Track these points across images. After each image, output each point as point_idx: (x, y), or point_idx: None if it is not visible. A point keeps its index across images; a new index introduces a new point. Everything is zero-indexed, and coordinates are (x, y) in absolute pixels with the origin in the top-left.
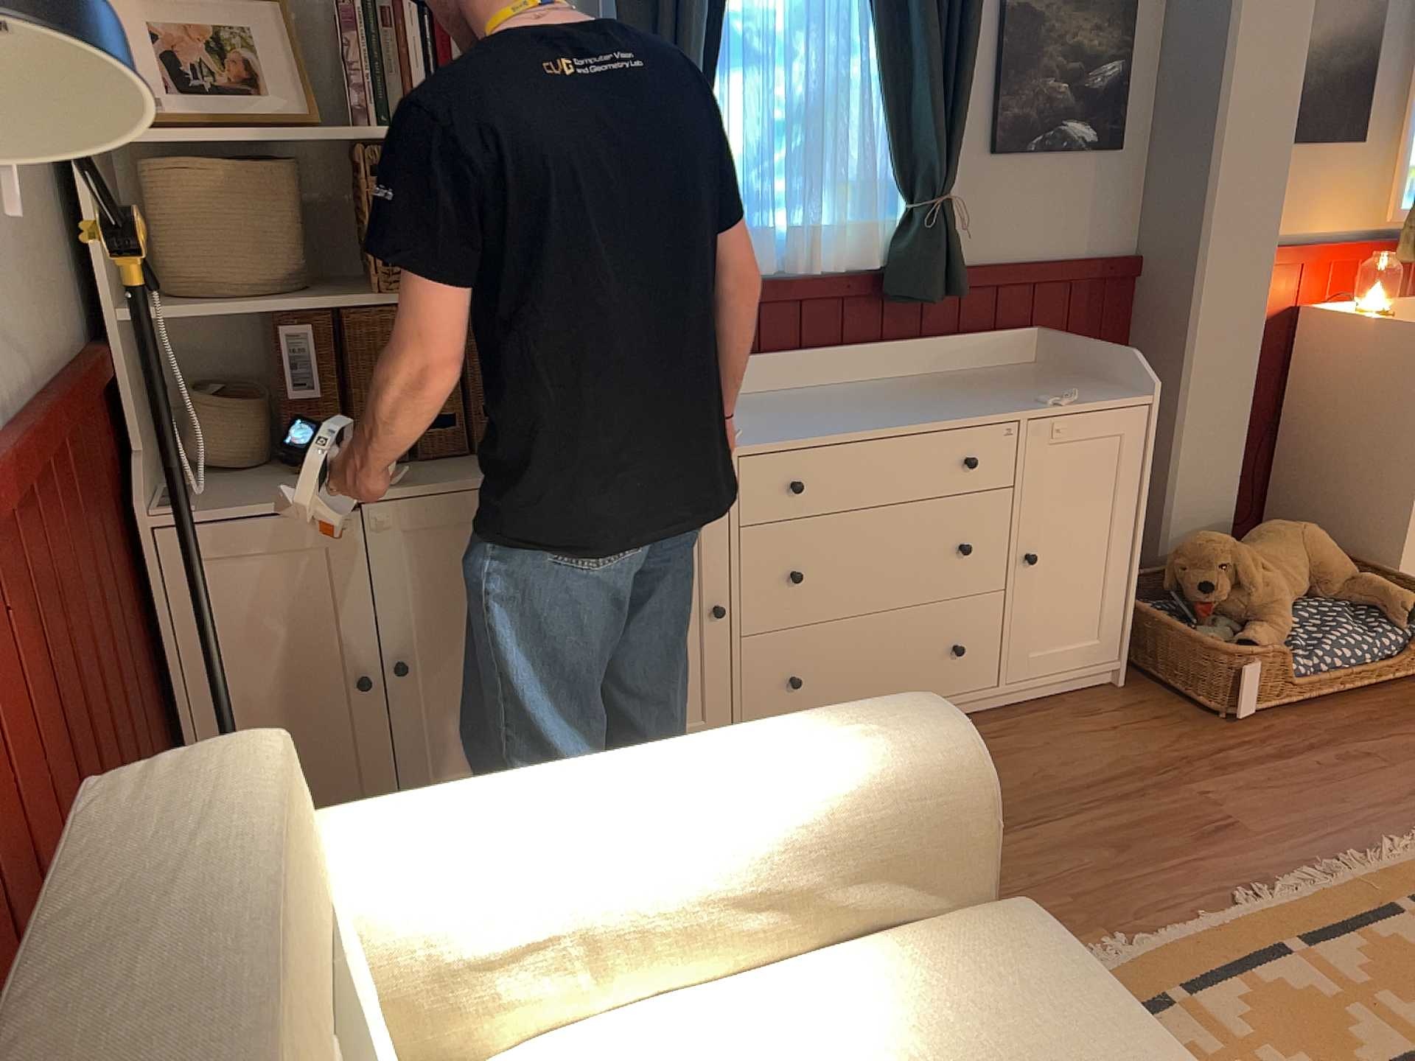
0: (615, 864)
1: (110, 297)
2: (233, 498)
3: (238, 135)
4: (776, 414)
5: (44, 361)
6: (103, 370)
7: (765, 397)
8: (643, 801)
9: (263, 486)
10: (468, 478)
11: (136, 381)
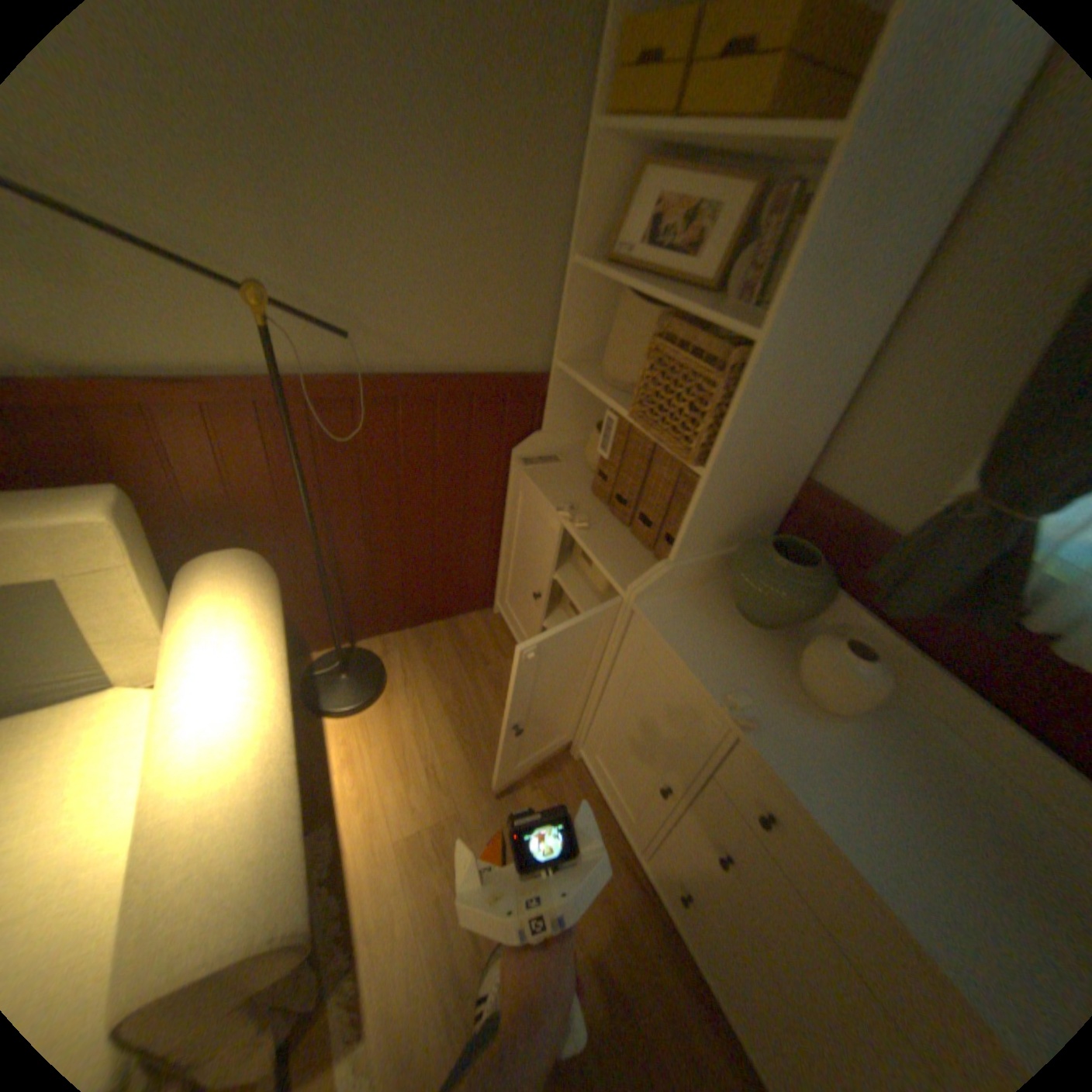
0: (156, 717)
1: (563, 352)
2: (550, 478)
3: (628, 278)
4: (899, 774)
5: (457, 363)
6: (524, 384)
7: (964, 763)
8: (180, 720)
9: (571, 483)
10: (607, 559)
11: (570, 401)
